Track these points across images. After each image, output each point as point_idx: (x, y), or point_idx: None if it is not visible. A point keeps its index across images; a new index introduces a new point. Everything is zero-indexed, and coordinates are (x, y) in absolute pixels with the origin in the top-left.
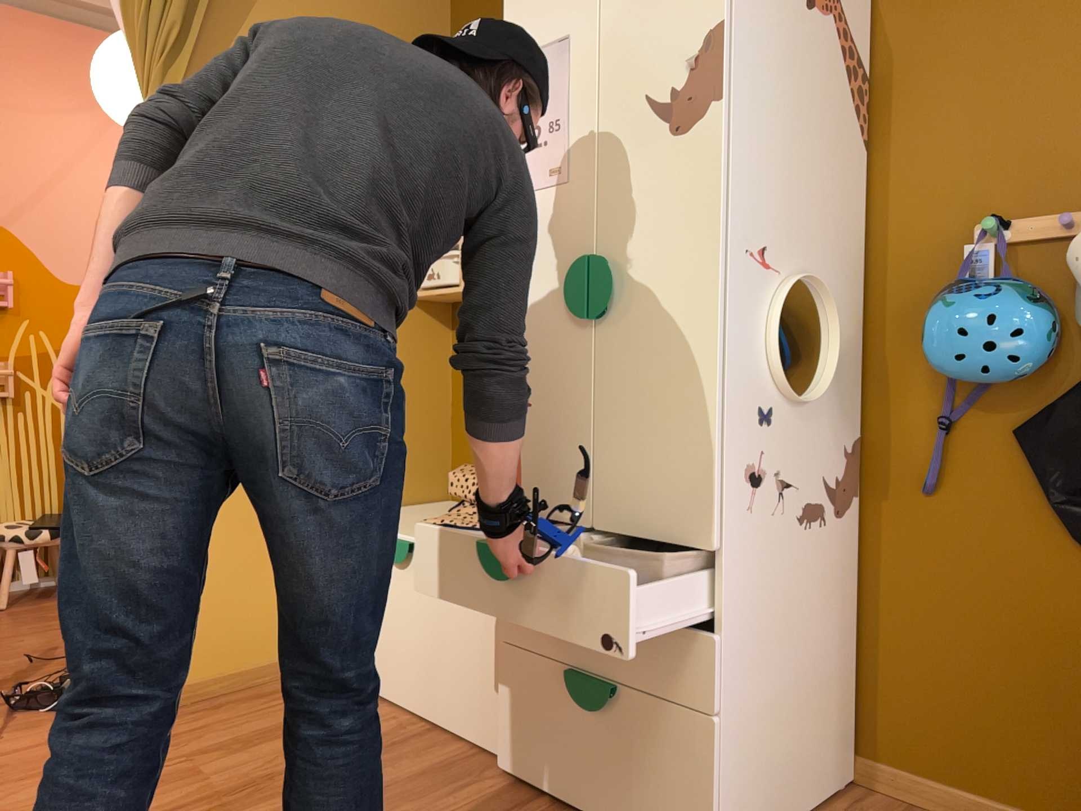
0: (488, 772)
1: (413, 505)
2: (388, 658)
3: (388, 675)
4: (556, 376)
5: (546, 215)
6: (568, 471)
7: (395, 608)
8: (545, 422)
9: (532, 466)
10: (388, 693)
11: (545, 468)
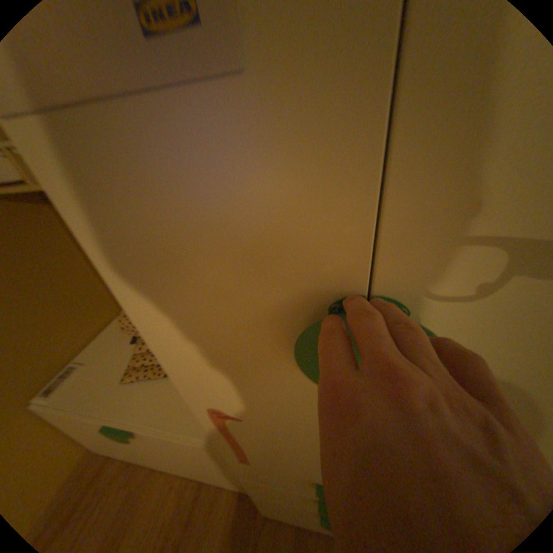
0: (257, 515)
1: (99, 335)
2: (148, 459)
3: (153, 463)
4: (278, 410)
5: (186, 190)
6: (310, 462)
7: (139, 447)
8: (268, 433)
9: (258, 449)
10: (157, 467)
11: (276, 454)
